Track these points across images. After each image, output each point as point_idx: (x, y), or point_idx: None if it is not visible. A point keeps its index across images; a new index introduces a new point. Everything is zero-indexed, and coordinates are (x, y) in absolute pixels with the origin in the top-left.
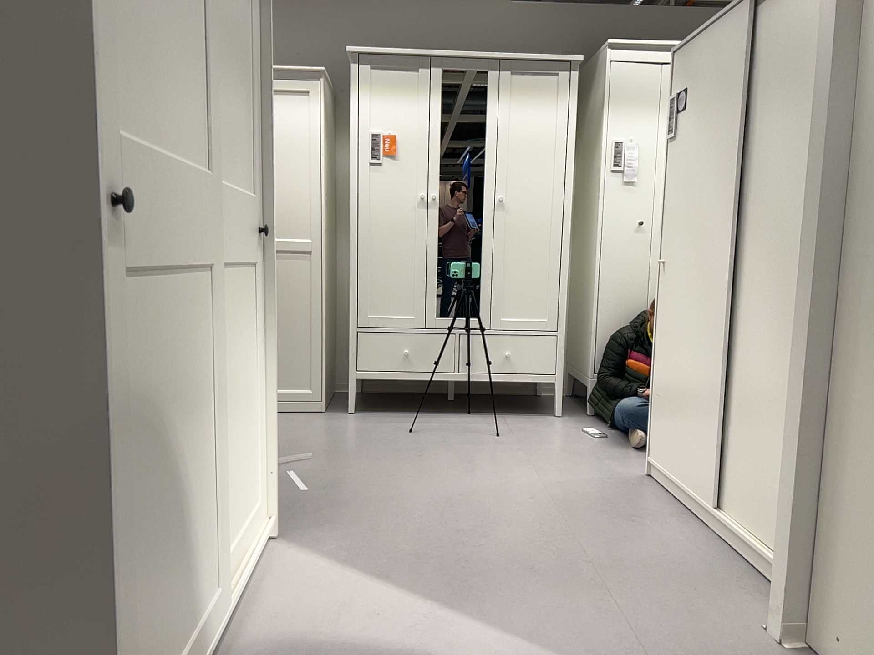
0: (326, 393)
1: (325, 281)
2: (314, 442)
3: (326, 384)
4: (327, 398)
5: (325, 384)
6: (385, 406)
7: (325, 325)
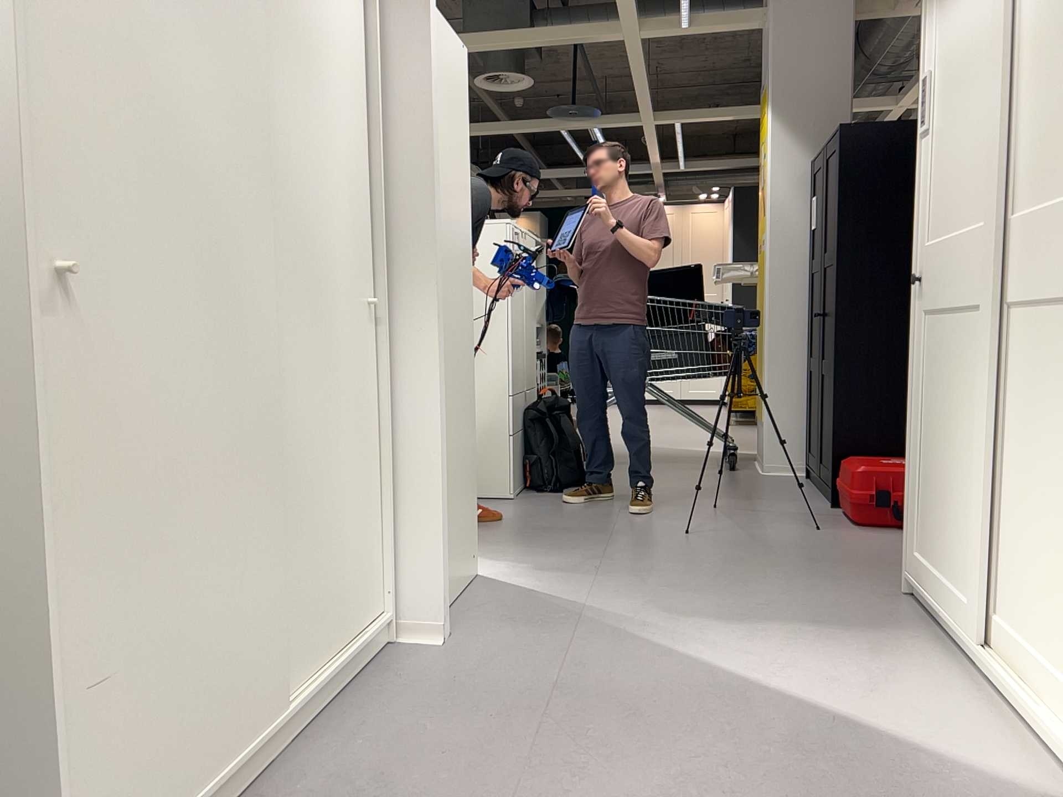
0: None
1: None
2: None
3: None
4: None
5: None
6: None
7: None
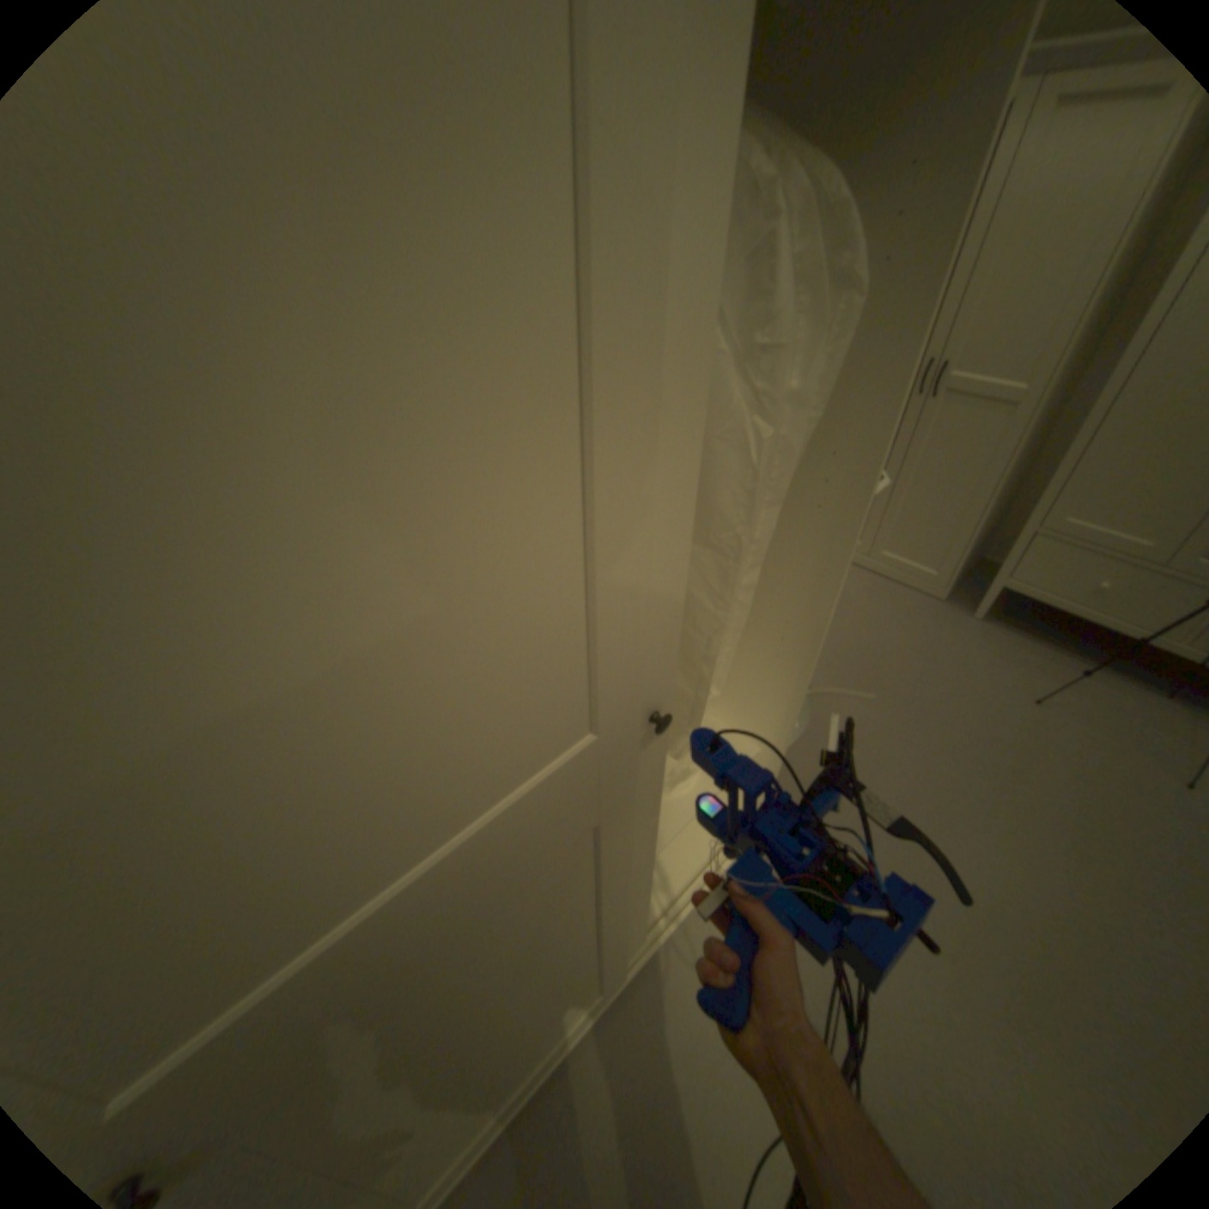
0: (958, 577)
1: (1024, 447)
2: (898, 660)
3: (963, 569)
4: (960, 579)
5: (961, 571)
6: (1036, 619)
7: (995, 504)
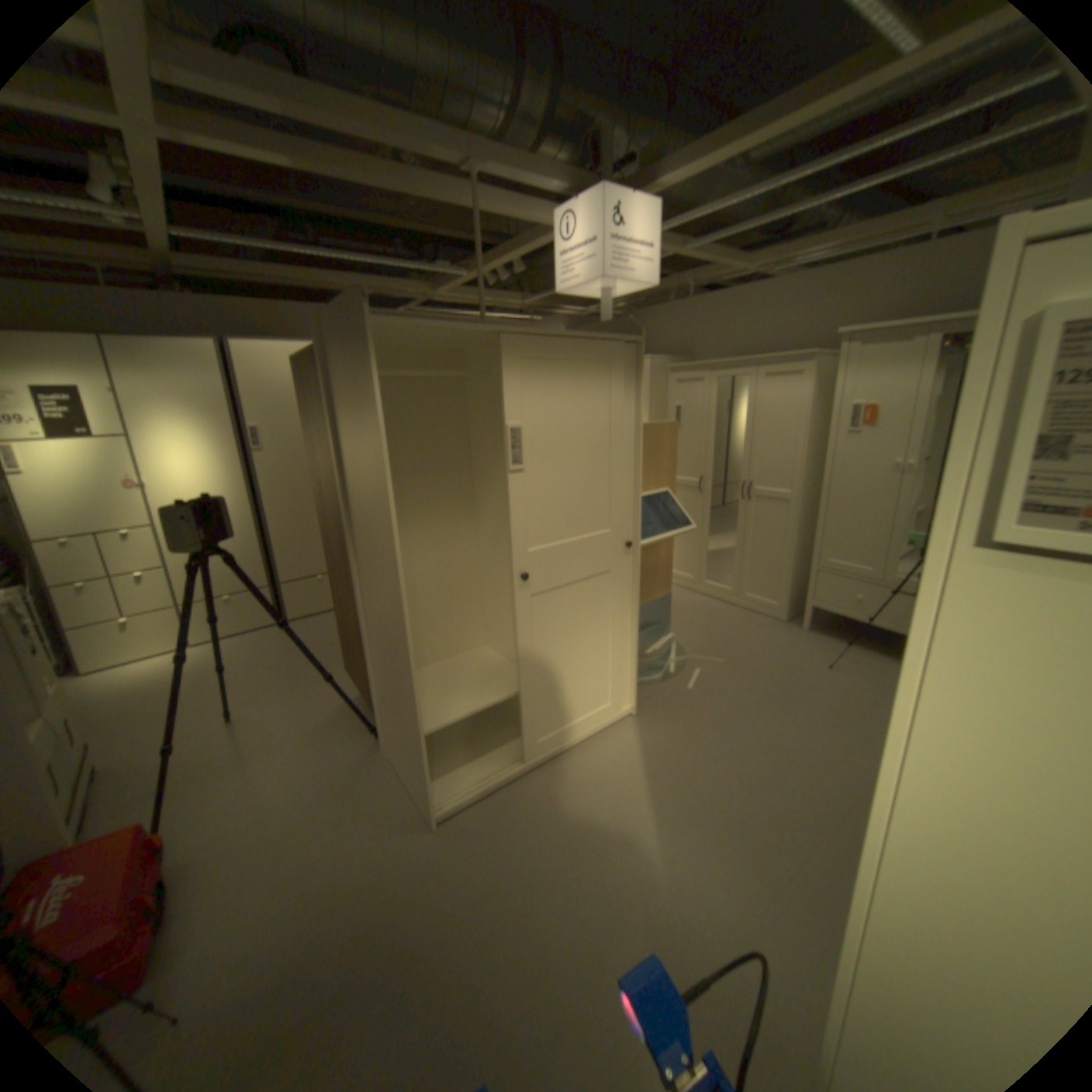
0: (793, 607)
1: (801, 524)
2: (746, 648)
3: (793, 601)
4: (798, 610)
5: (792, 602)
6: (846, 632)
7: (797, 558)
